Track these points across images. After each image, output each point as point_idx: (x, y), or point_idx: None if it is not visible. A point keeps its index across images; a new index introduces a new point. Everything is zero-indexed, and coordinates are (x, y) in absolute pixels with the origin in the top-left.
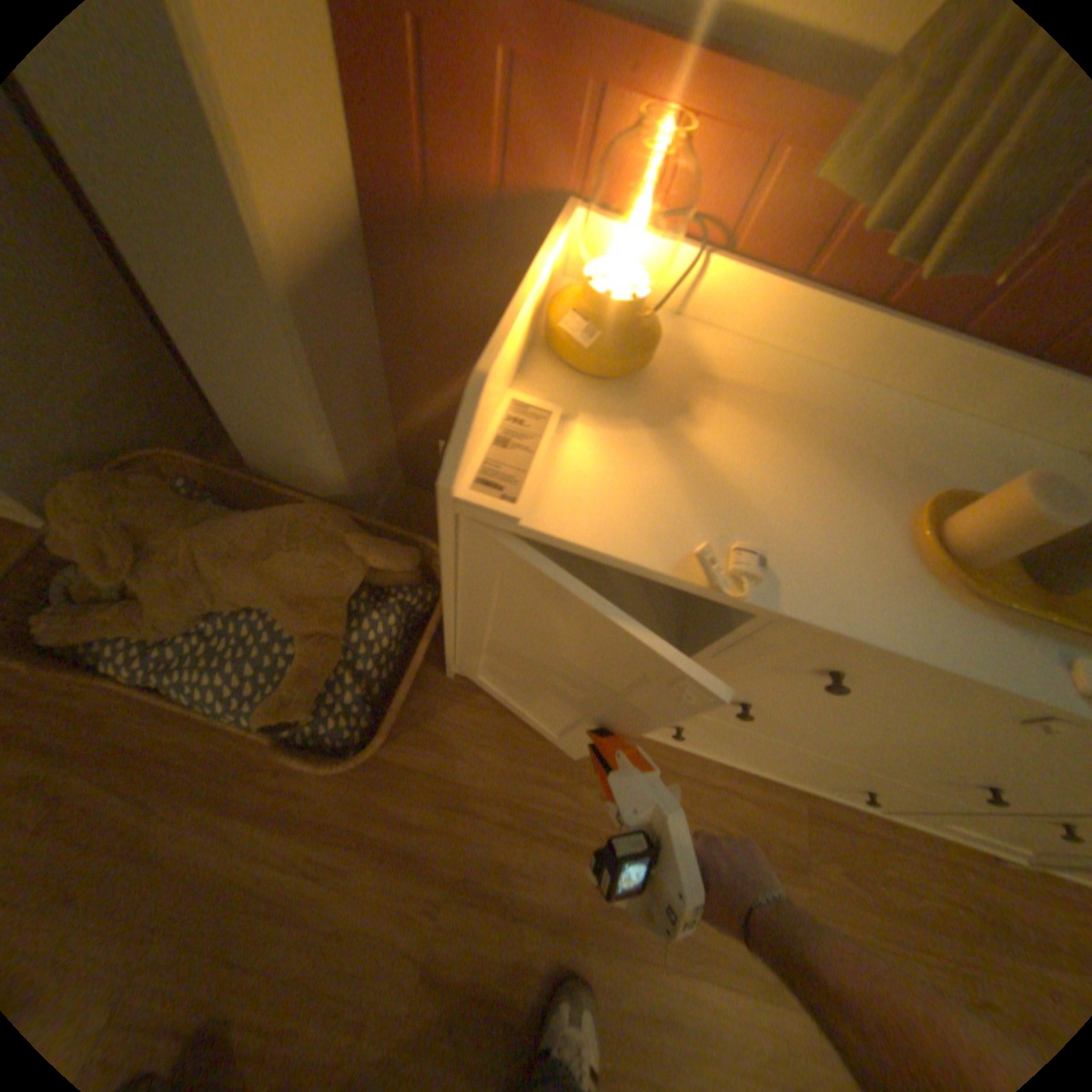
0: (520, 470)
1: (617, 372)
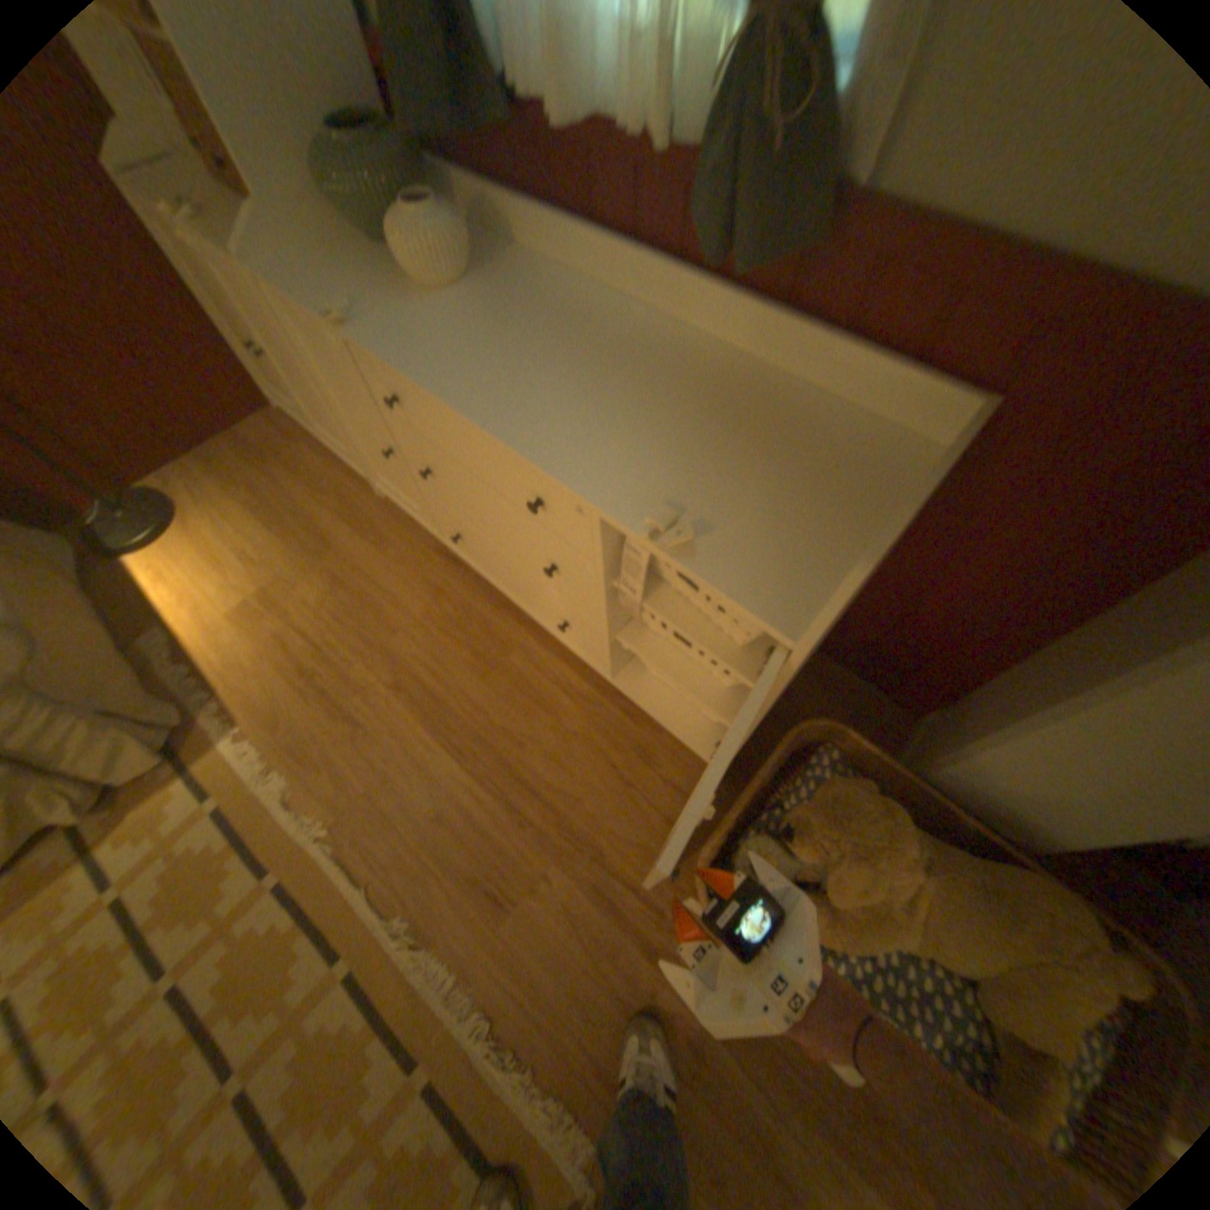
0: None
1: None
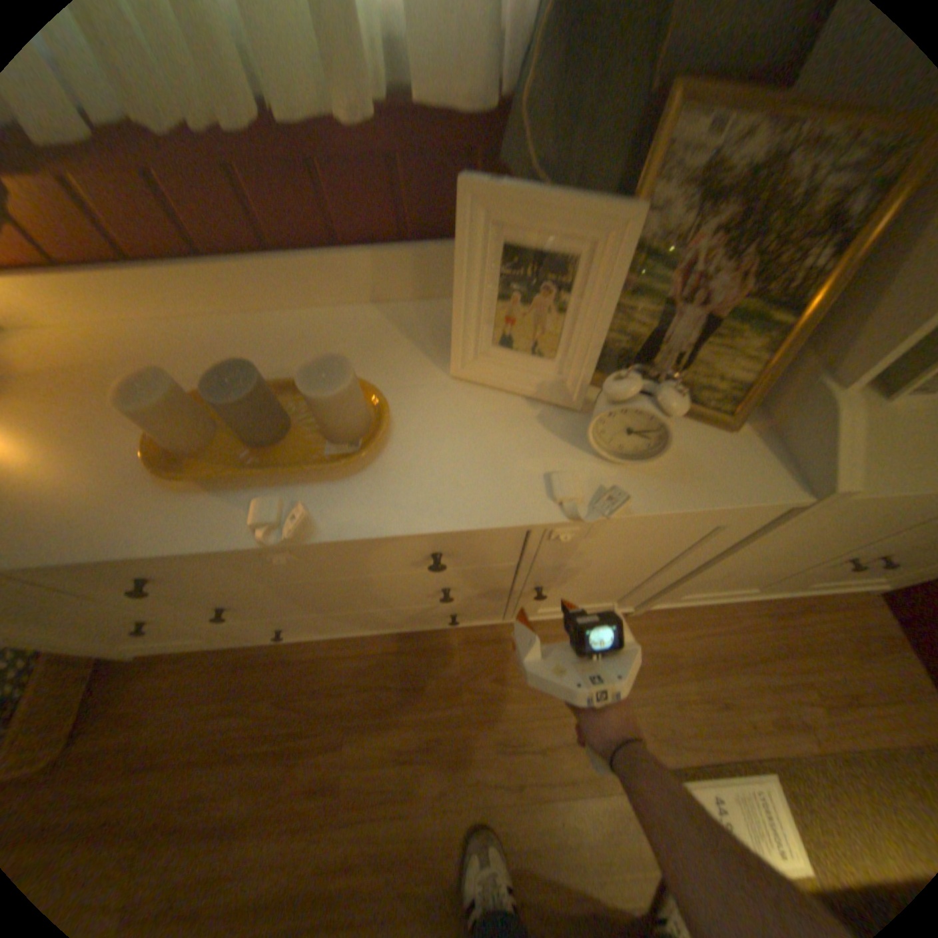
0: None
1: None
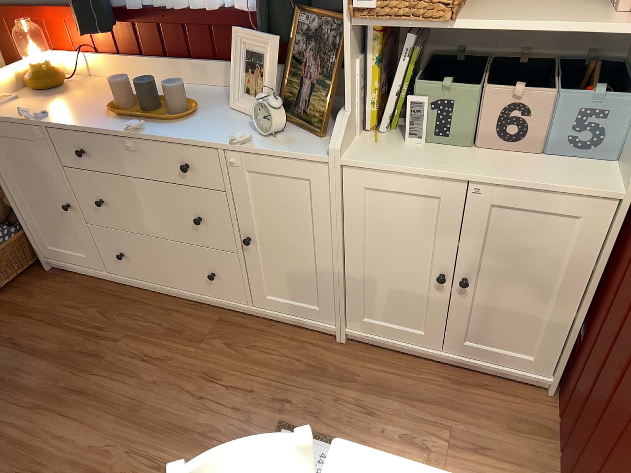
0: None
1: (43, 88)
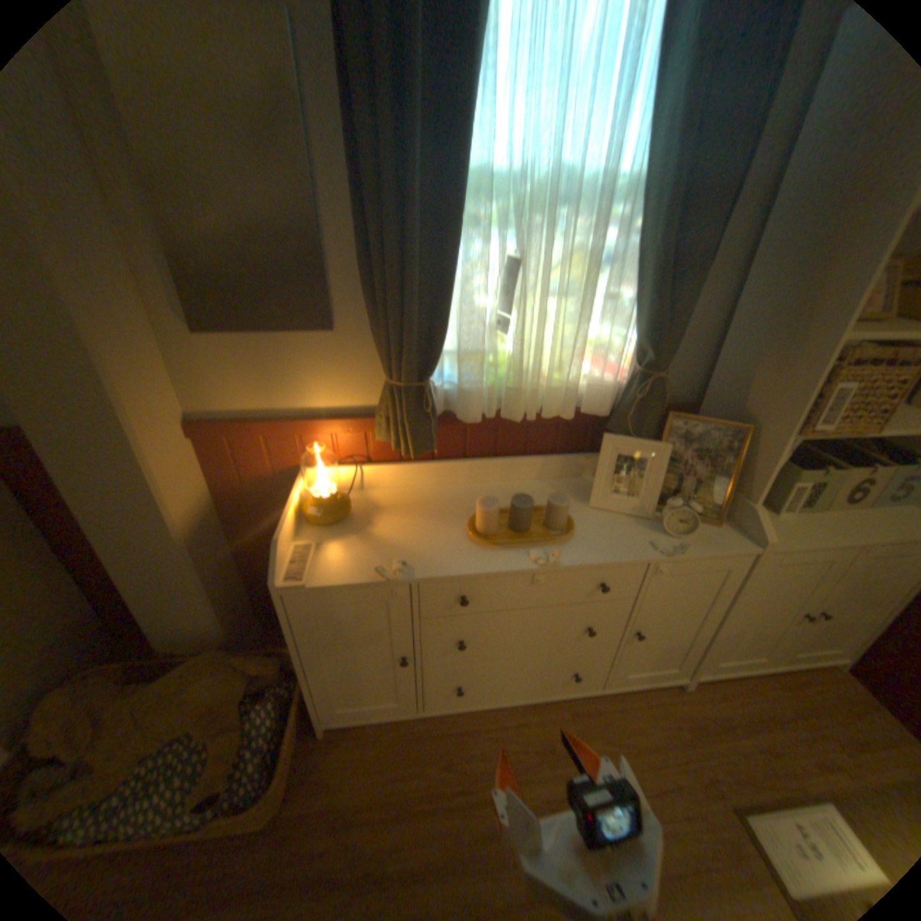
0: (300, 569)
1: (333, 520)
